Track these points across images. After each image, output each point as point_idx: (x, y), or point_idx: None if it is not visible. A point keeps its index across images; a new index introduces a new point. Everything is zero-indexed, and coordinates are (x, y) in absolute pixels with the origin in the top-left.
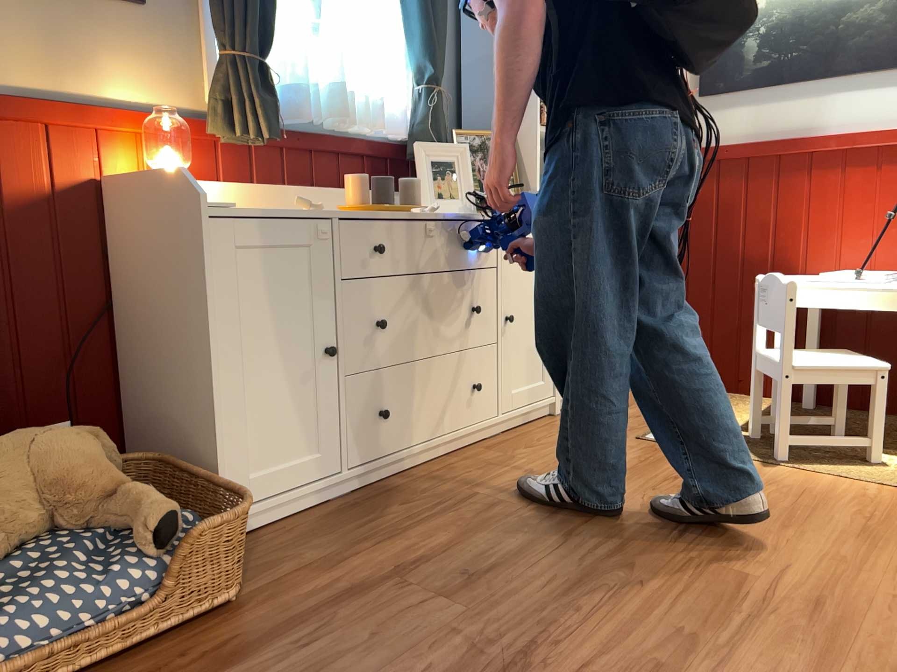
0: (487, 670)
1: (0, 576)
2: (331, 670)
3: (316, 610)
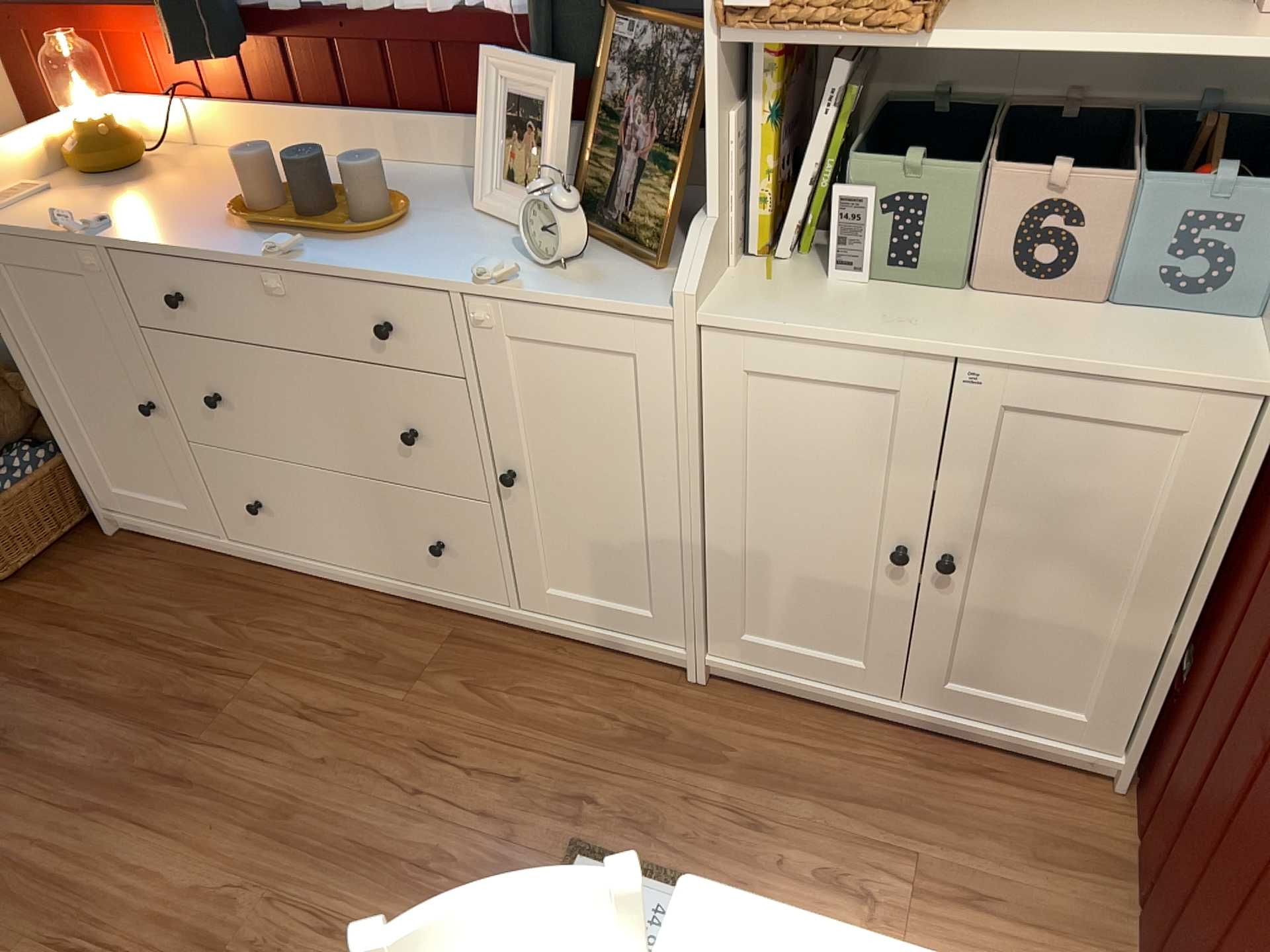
0: None
1: None
2: None
3: None
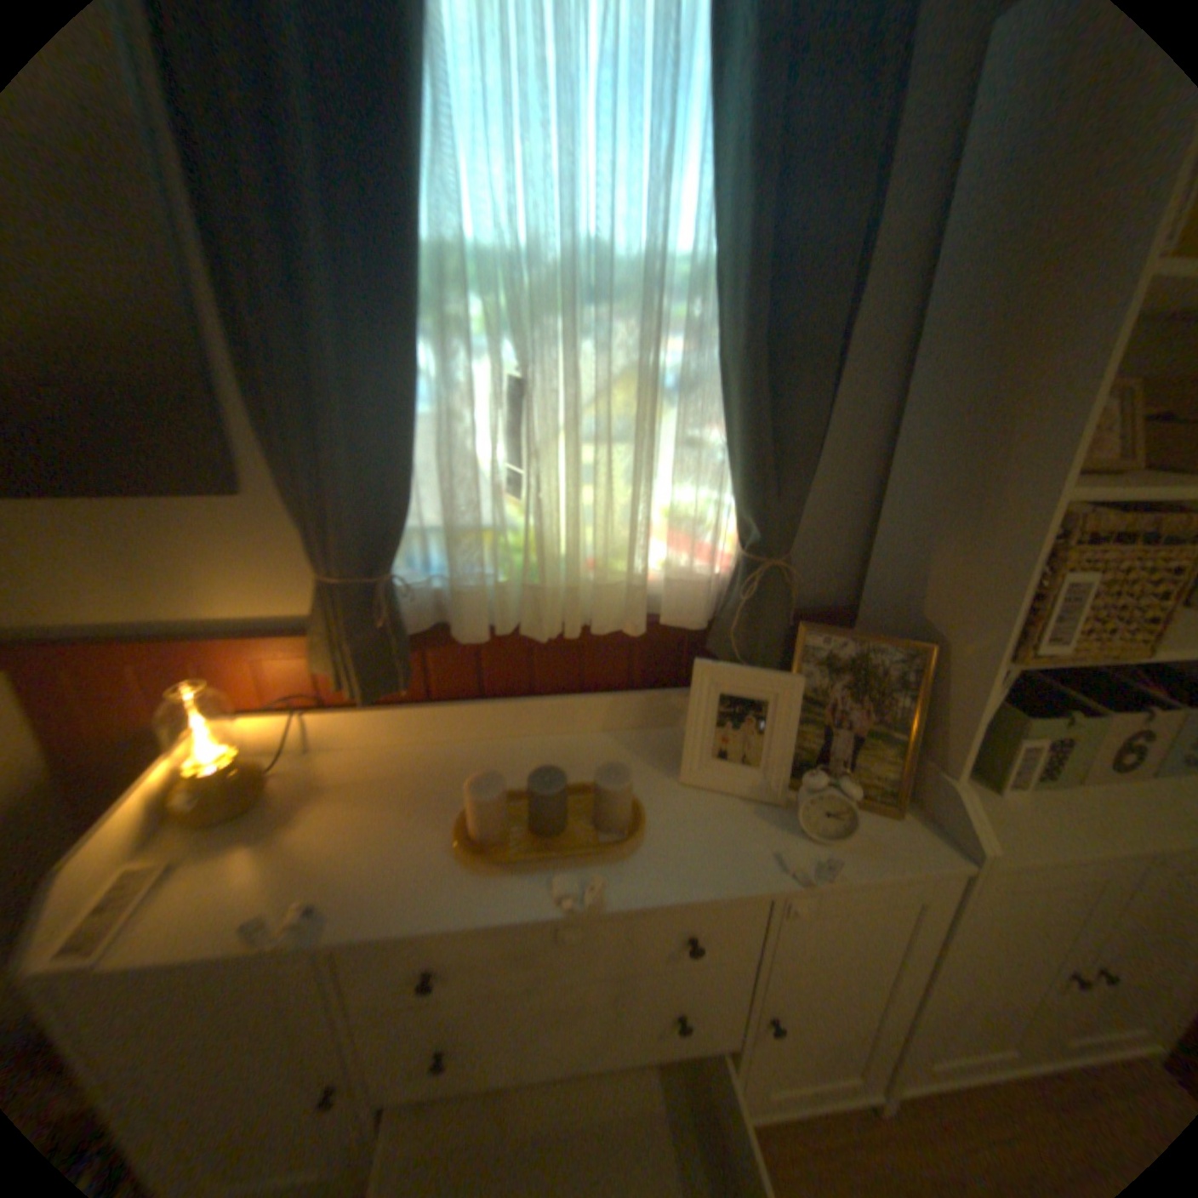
0: None
1: None
2: None
3: None
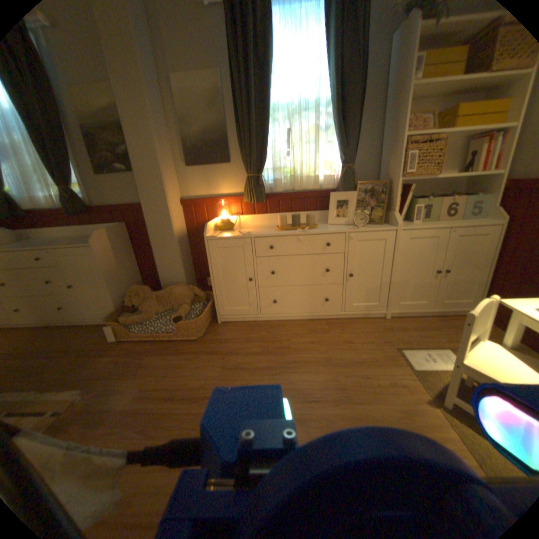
0: (194, 394)
1: (160, 315)
2: (181, 369)
3: (202, 352)
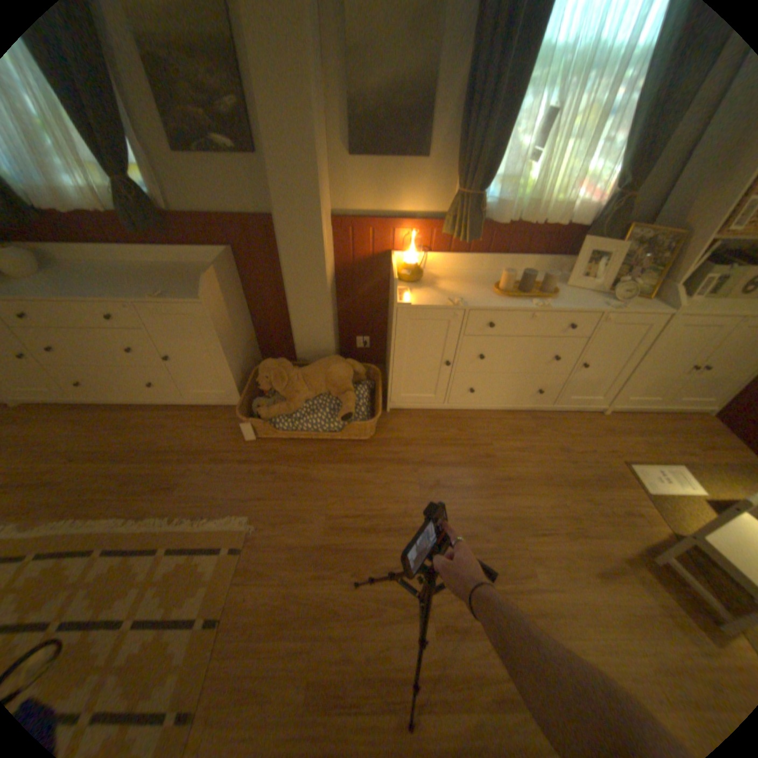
0: (398, 523)
1: (310, 404)
2: (365, 486)
3: (382, 460)
